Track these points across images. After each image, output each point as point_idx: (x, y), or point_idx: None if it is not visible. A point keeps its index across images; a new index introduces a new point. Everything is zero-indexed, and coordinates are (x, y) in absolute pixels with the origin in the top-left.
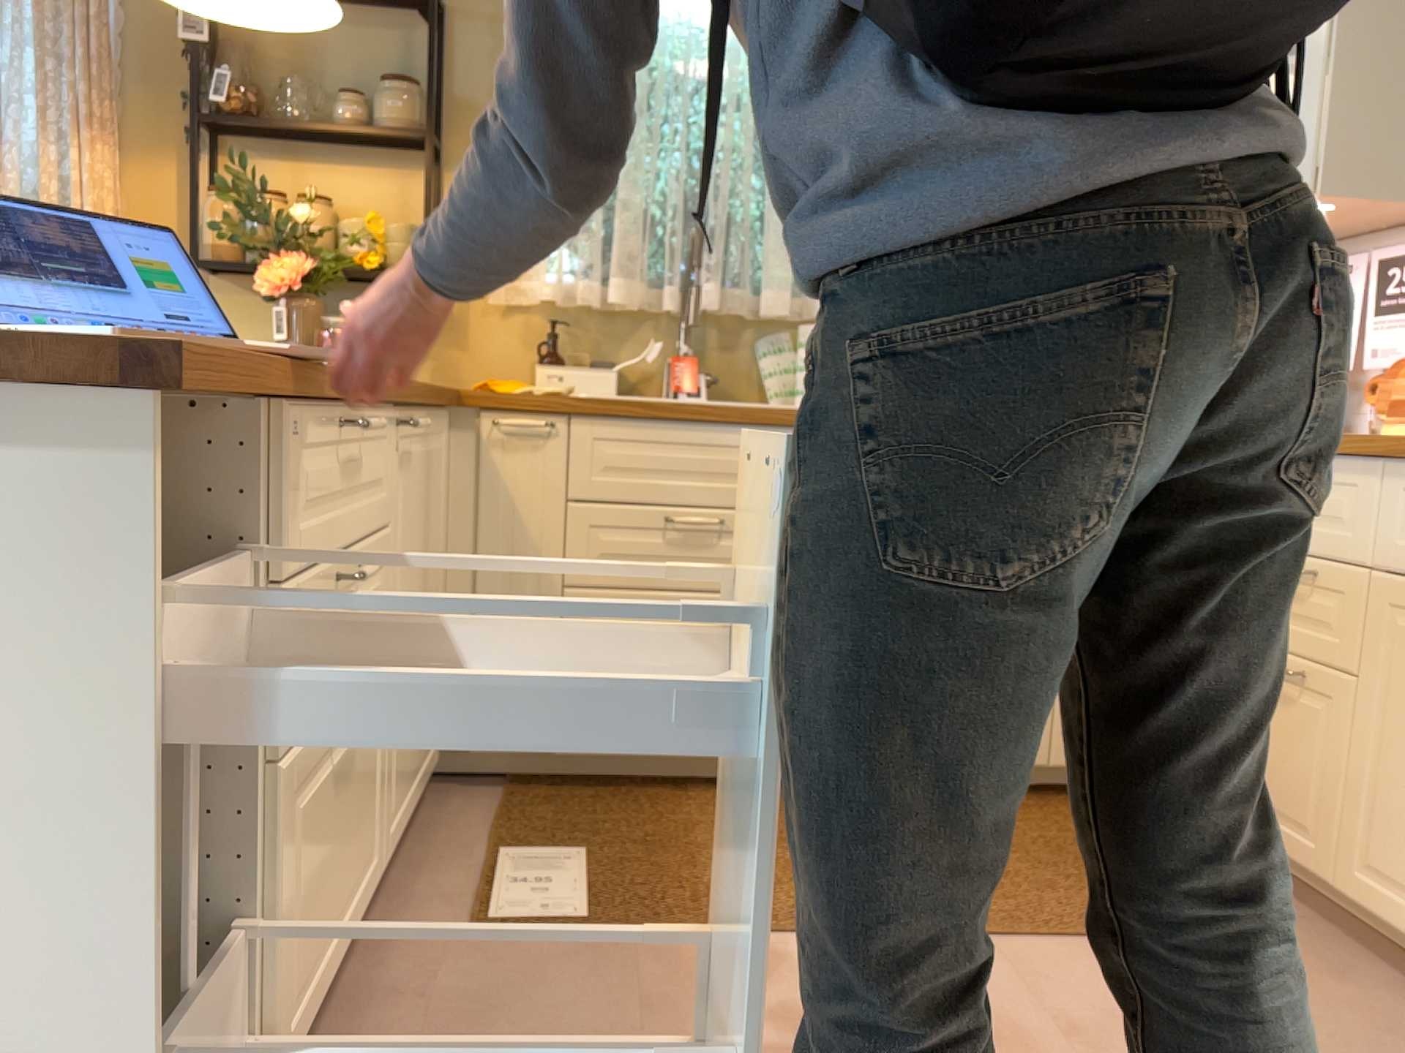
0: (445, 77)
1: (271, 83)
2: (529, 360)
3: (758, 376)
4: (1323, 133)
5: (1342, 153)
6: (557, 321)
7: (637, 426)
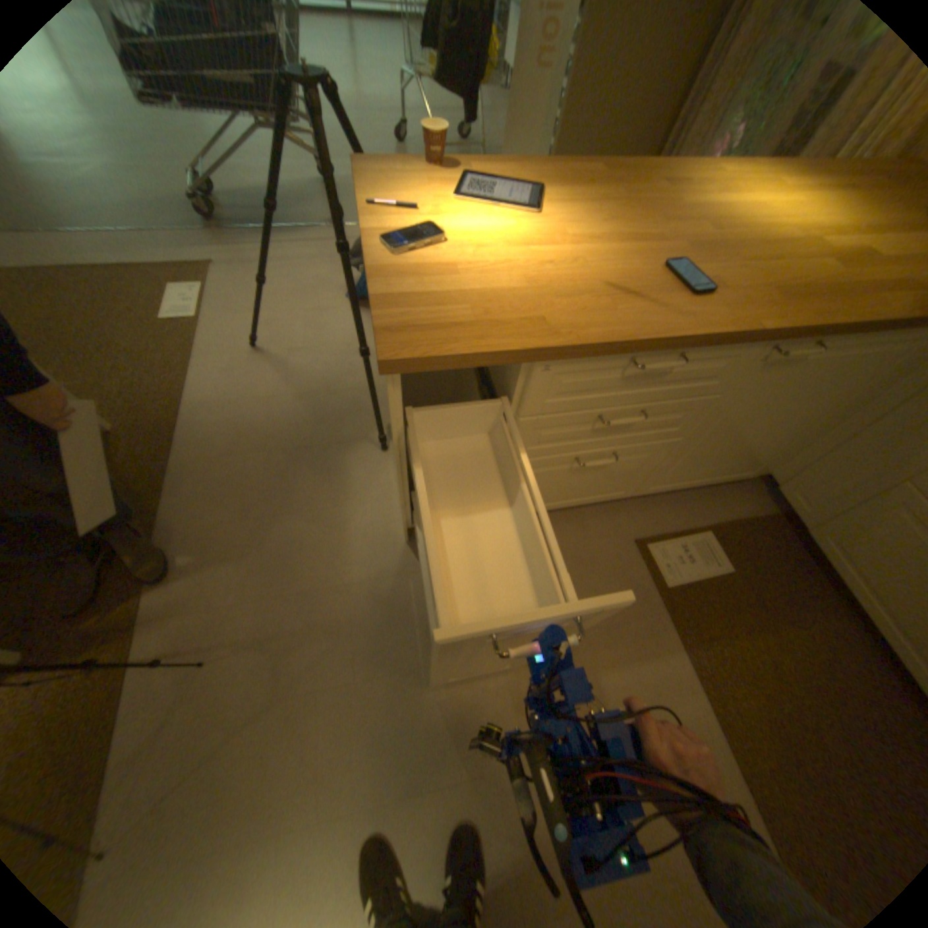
0: None
1: None
2: None
3: None
4: None
5: None
6: None
7: None
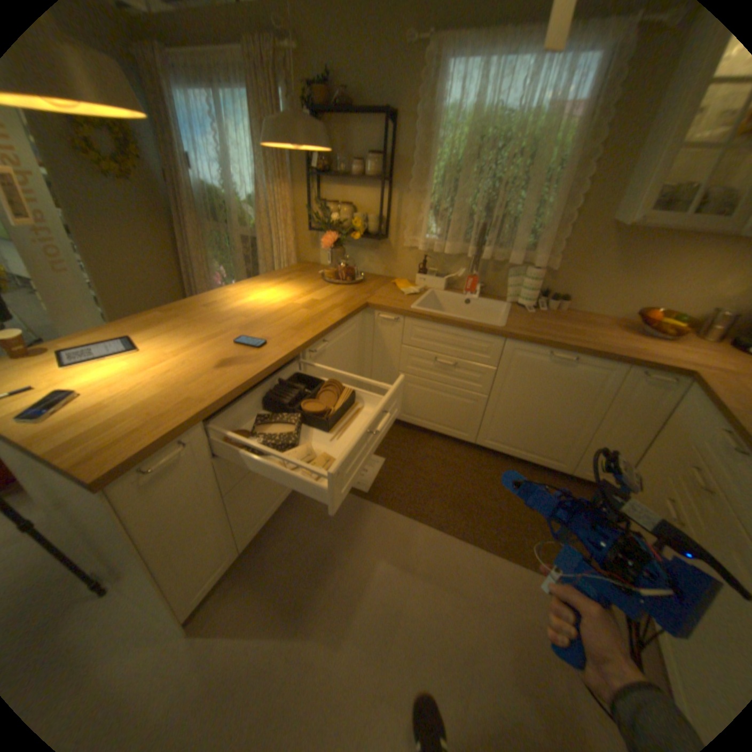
0: (394, 147)
1: (333, 154)
2: (416, 269)
3: (506, 285)
4: None
5: None
6: (426, 257)
7: (429, 325)
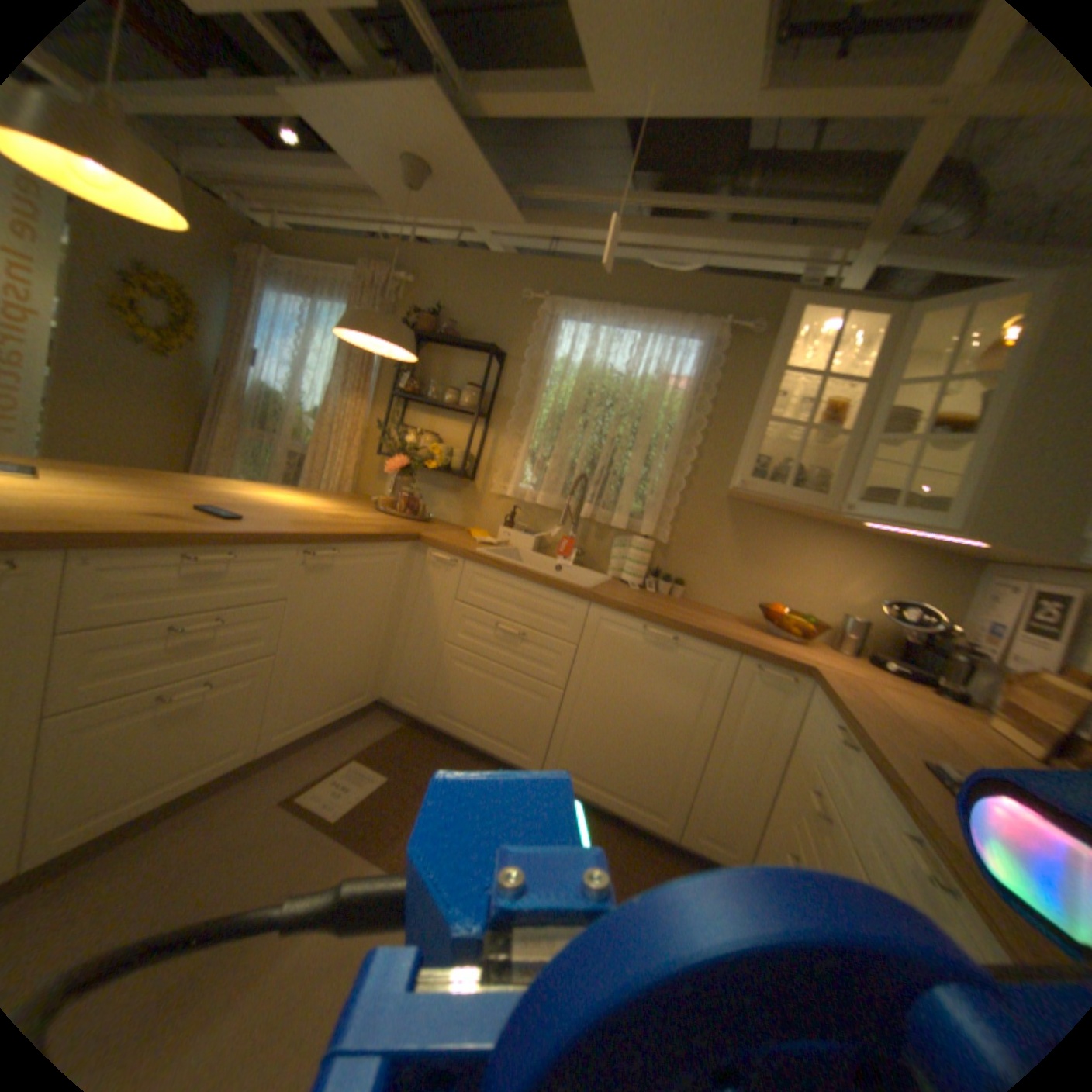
0: (497, 387)
1: (429, 382)
2: (502, 524)
3: (609, 558)
4: (980, 495)
5: (992, 512)
6: (515, 509)
7: (494, 574)
